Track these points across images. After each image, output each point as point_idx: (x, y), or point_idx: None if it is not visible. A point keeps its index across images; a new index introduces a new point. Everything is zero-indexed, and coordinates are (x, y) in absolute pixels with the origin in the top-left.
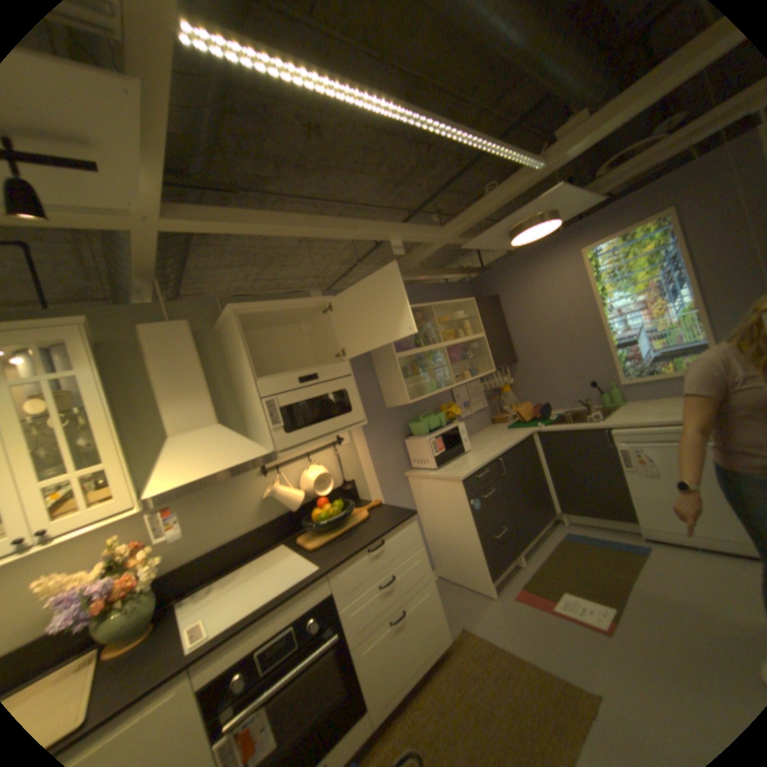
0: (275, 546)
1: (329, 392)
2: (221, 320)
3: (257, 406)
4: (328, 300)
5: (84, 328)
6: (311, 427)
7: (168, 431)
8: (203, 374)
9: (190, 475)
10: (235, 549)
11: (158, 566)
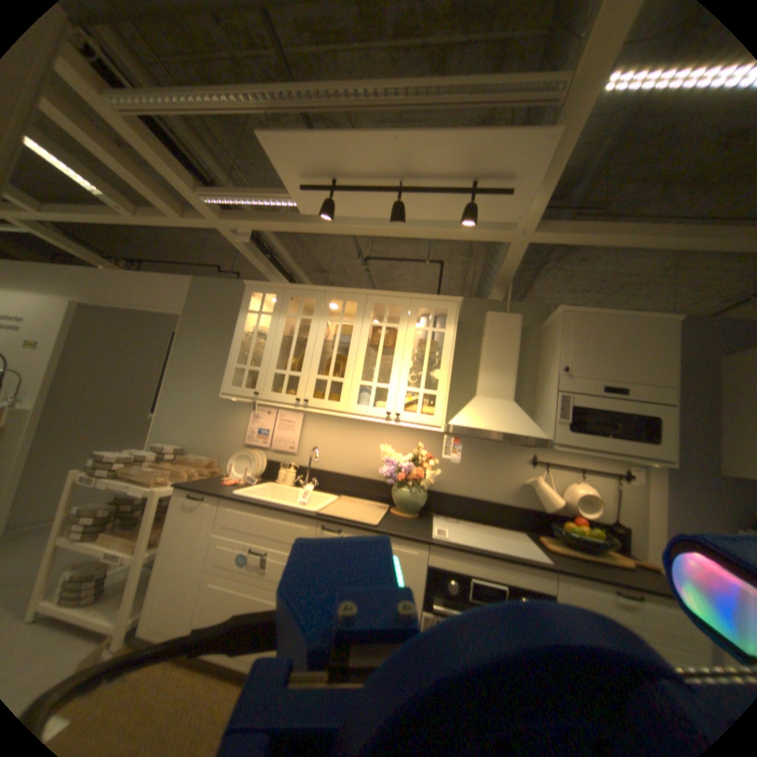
0: (519, 530)
1: (637, 412)
2: (549, 319)
3: (552, 396)
4: (676, 317)
5: (459, 305)
6: (600, 437)
7: (478, 391)
8: (518, 358)
9: (481, 424)
10: (487, 508)
11: (435, 483)
